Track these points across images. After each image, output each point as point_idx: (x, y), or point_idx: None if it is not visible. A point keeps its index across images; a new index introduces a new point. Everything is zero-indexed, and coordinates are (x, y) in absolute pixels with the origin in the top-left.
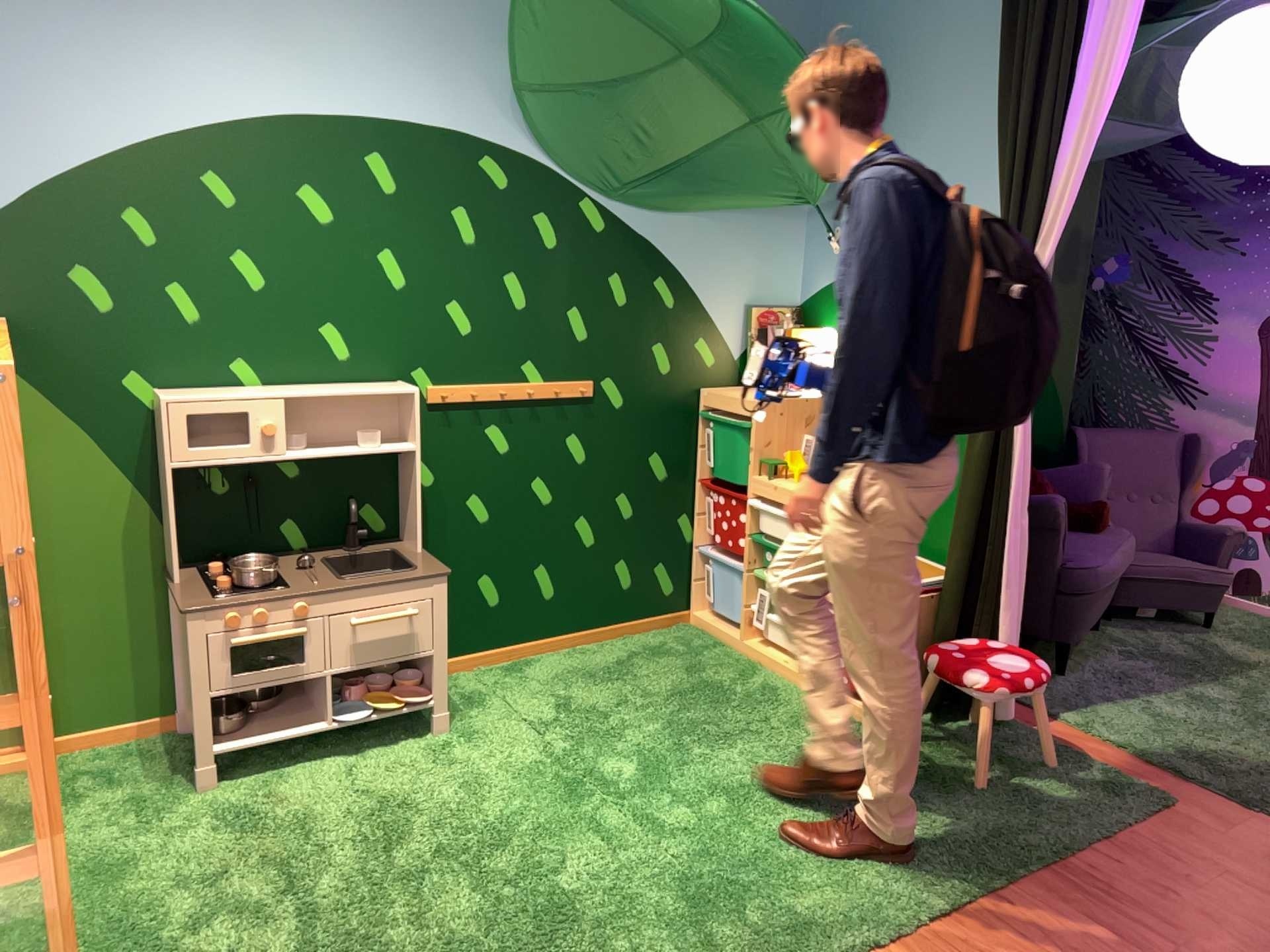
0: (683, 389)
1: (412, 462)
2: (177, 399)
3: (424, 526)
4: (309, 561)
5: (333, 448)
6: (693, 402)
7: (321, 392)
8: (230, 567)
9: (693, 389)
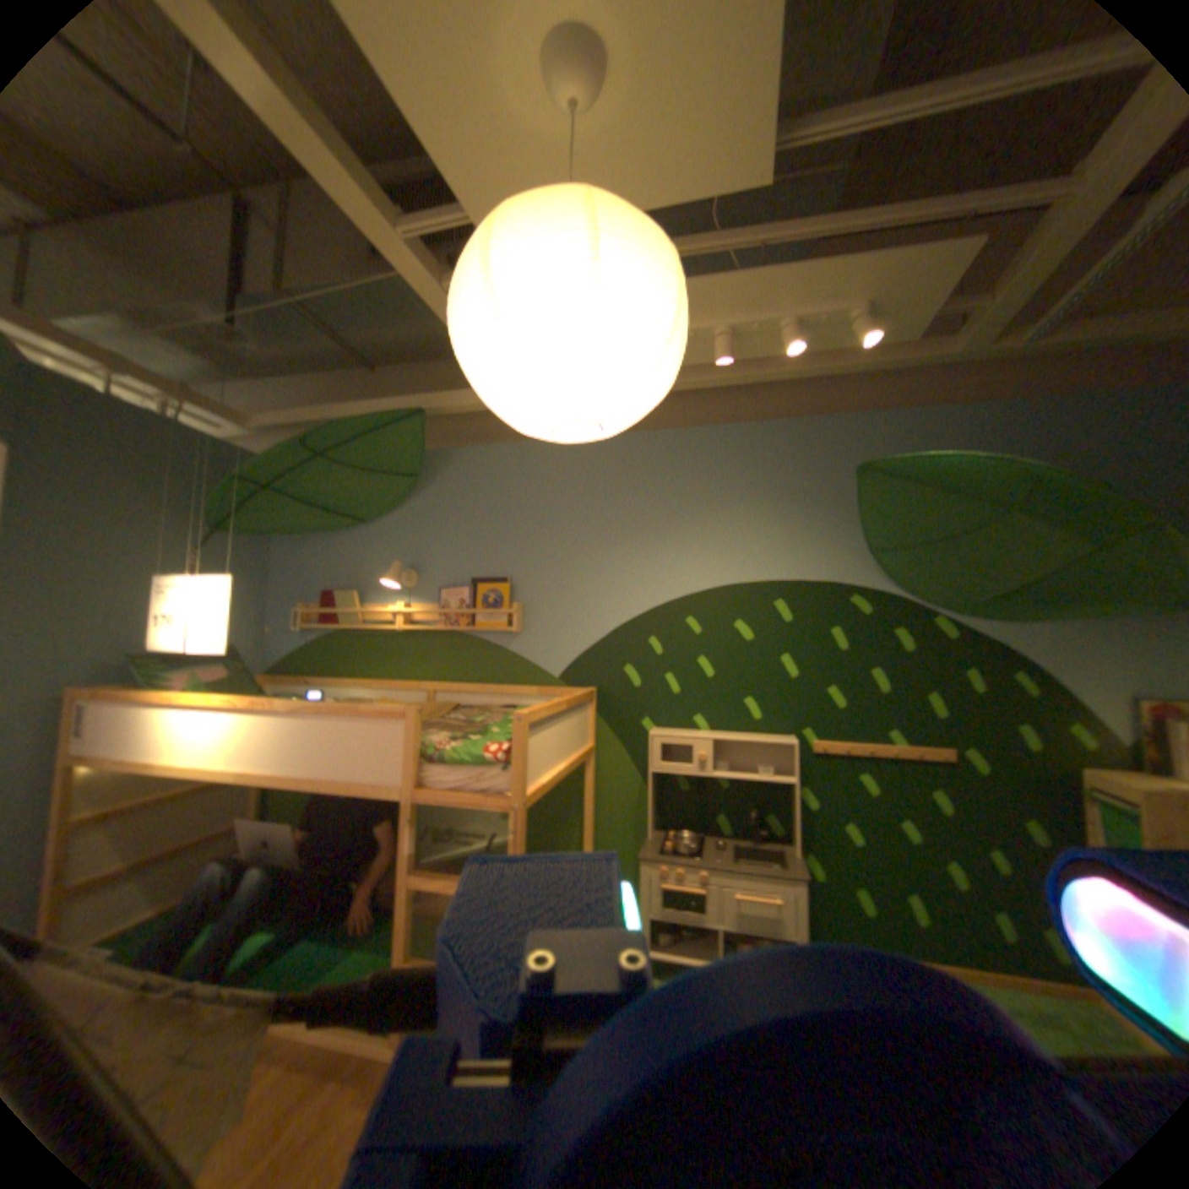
0: (1056, 762)
1: (791, 788)
2: (649, 729)
3: (806, 836)
4: (718, 842)
5: (738, 770)
6: (1069, 775)
7: (729, 734)
8: (671, 834)
9: (1068, 764)
